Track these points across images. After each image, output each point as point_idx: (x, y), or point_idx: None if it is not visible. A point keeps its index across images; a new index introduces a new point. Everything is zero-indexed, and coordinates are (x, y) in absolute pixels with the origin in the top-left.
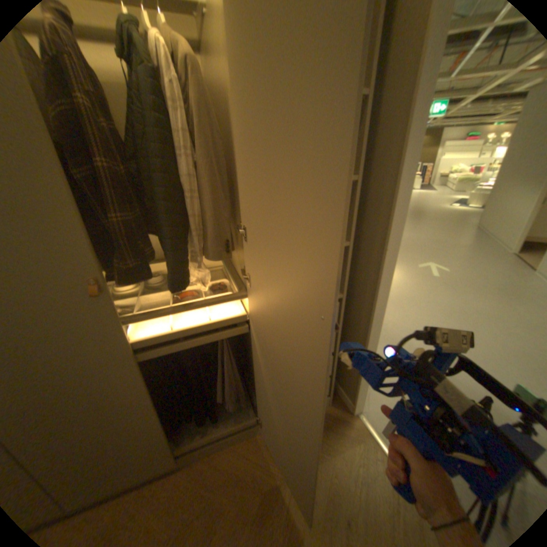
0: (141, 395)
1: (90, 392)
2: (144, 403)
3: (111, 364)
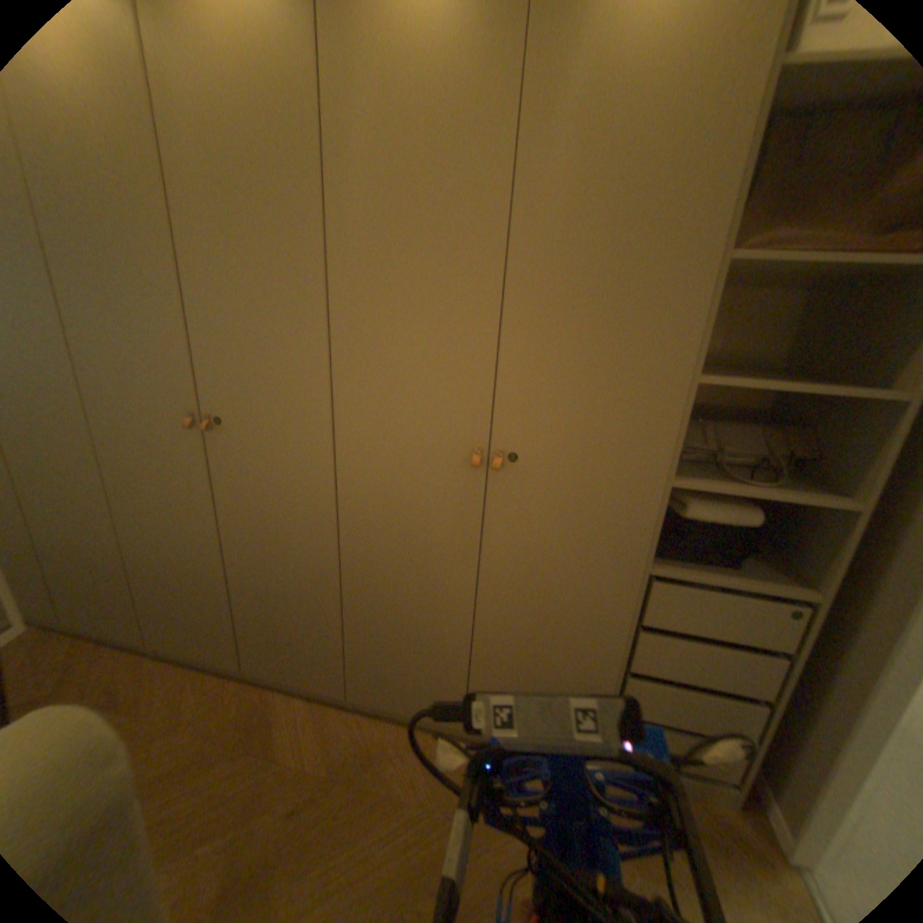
0: (467, 605)
1: (425, 572)
2: (466, 617)
3: (456, 551)
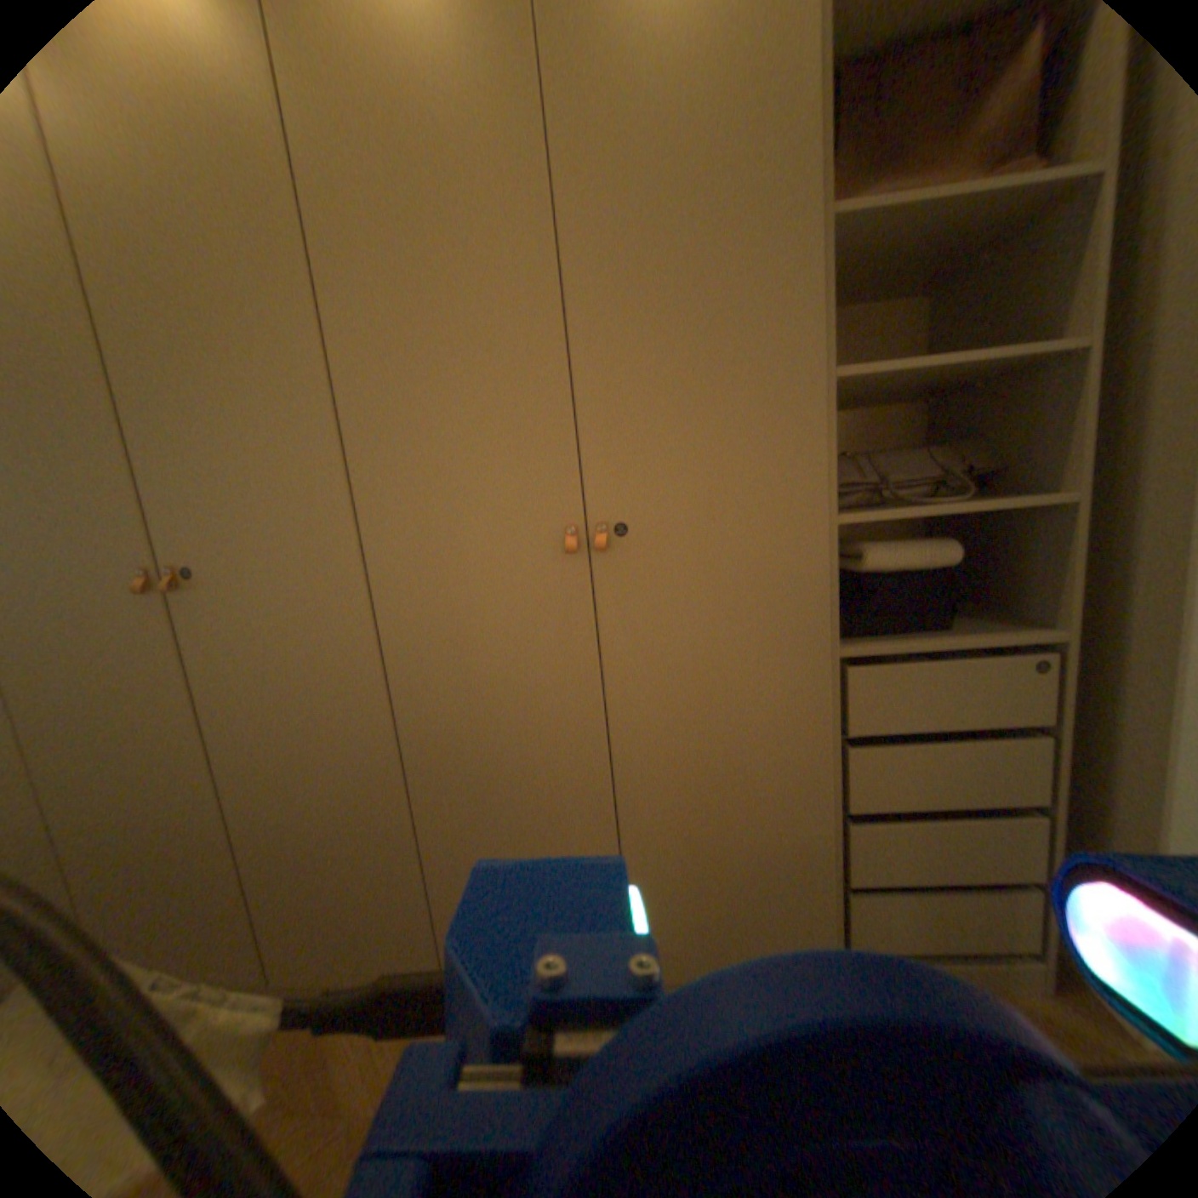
0: (598, 765)
1: (529, 729)
2: (601, 785)
3: (567, 684)
